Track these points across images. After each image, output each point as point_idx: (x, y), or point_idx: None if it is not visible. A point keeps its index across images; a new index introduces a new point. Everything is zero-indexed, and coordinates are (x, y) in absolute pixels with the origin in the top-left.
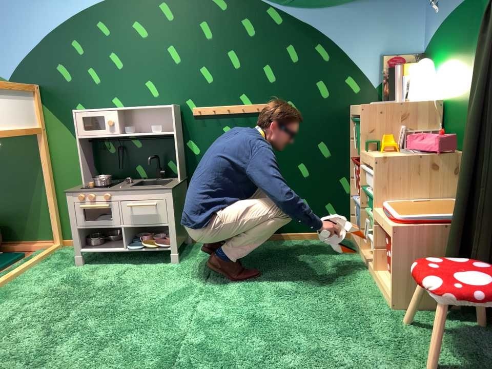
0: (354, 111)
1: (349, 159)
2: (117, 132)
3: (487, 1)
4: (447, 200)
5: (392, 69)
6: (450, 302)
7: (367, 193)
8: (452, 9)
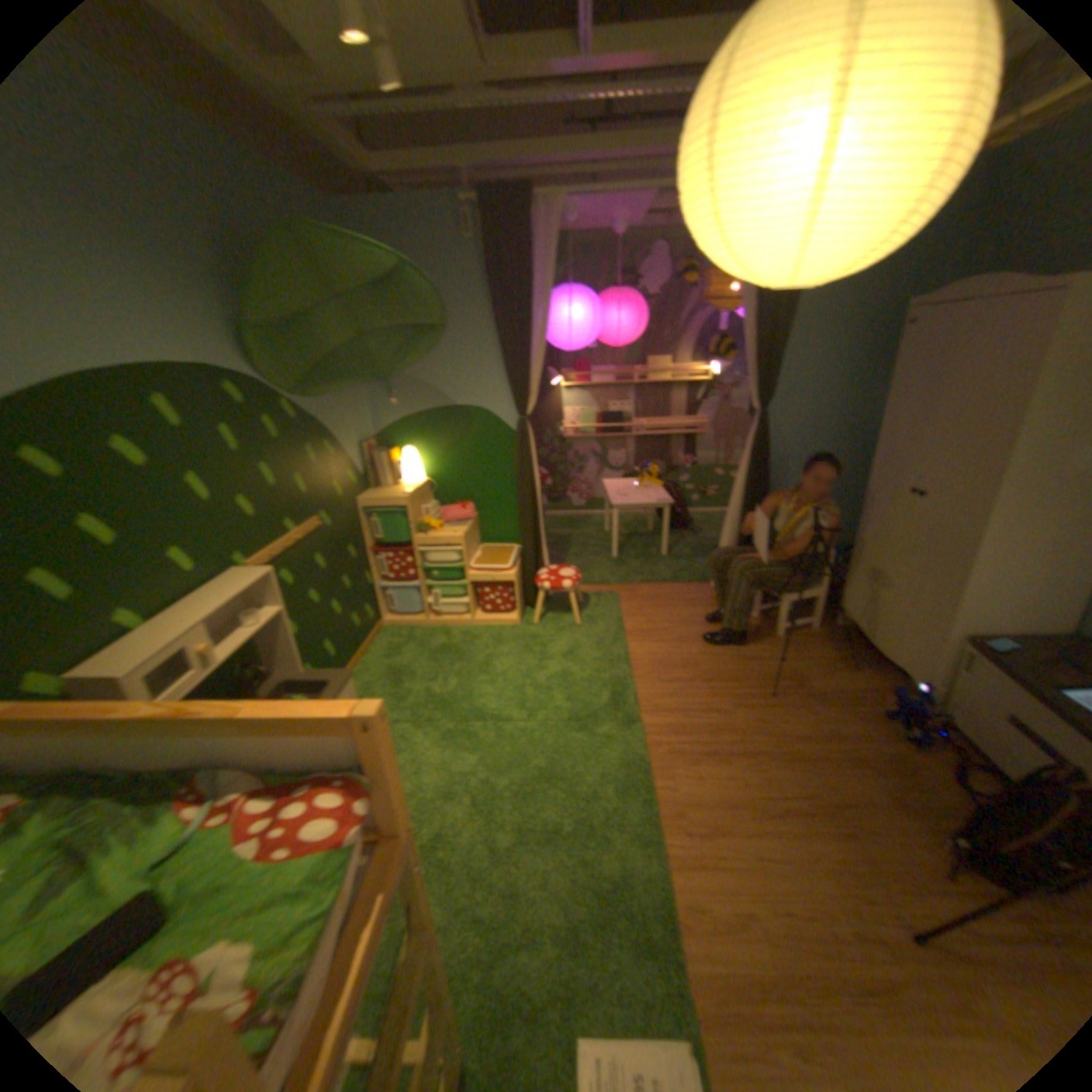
0: (376, 504)
1: (364, 552)
2: (210, 663)
3: (472, 416)
4: (478, 548)
5: (370, 456)
6: (574, 587)
7: (443, 568)
8: (423, 410)
